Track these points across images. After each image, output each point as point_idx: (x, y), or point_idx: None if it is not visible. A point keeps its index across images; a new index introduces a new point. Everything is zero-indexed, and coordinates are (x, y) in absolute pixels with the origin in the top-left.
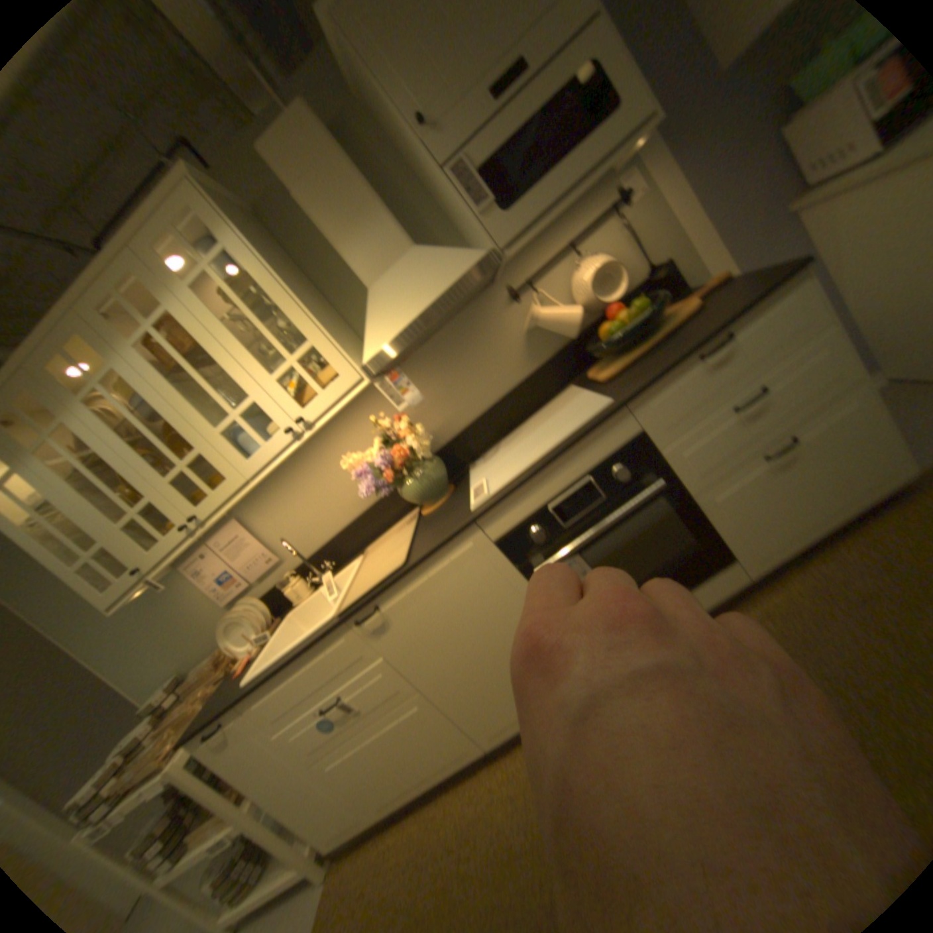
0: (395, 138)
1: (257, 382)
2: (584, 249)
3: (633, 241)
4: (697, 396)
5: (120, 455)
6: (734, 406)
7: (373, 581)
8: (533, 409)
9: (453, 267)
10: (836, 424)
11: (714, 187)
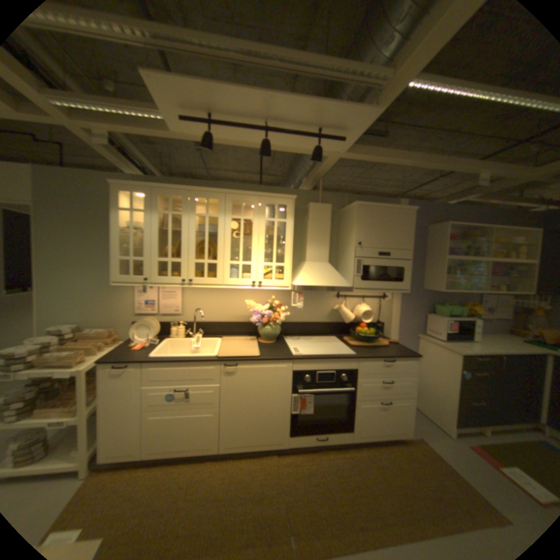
0: (344, 232)
1: (258, 261)
2: (365, 301)
3: (379, 310)
4: (377, 371)
5: (189, 240)
6: (383, 382)
7: (239, 355)
8: (317, 335)
9: (339, 282)
10: (403, 407)
11: (406, 314)
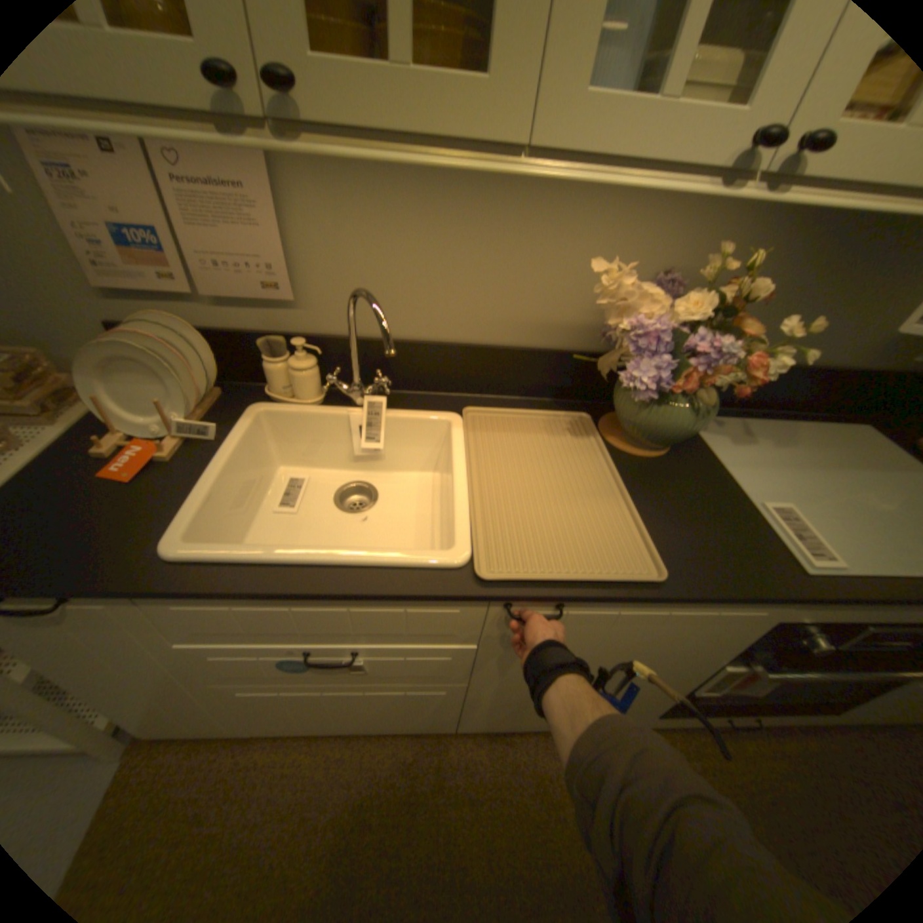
0: None
1: None
2: None
3: None
4: None
5: None
6: None
7: (566, 557)
8: (798, 410)
9: None
10: None
11: None
